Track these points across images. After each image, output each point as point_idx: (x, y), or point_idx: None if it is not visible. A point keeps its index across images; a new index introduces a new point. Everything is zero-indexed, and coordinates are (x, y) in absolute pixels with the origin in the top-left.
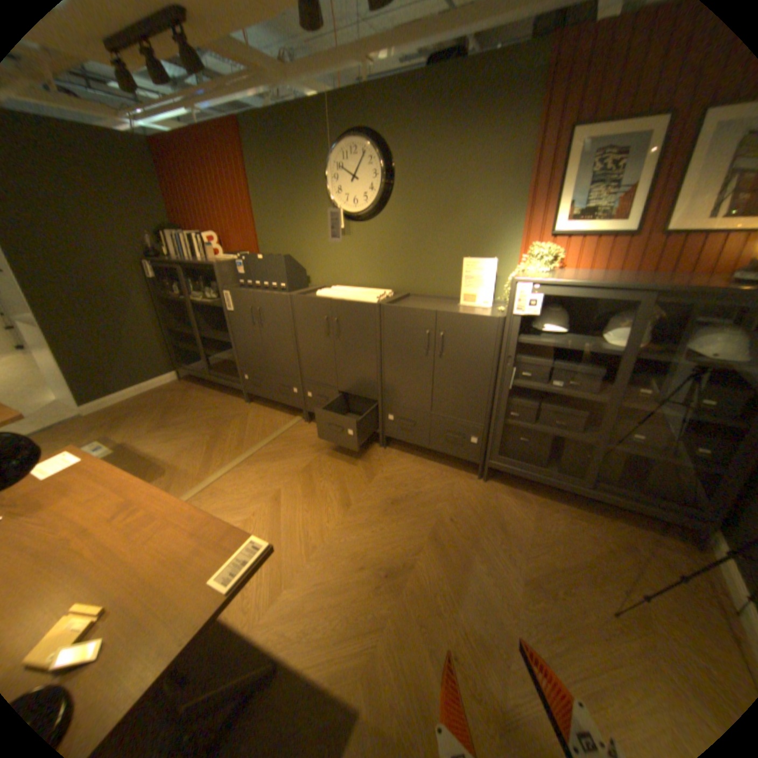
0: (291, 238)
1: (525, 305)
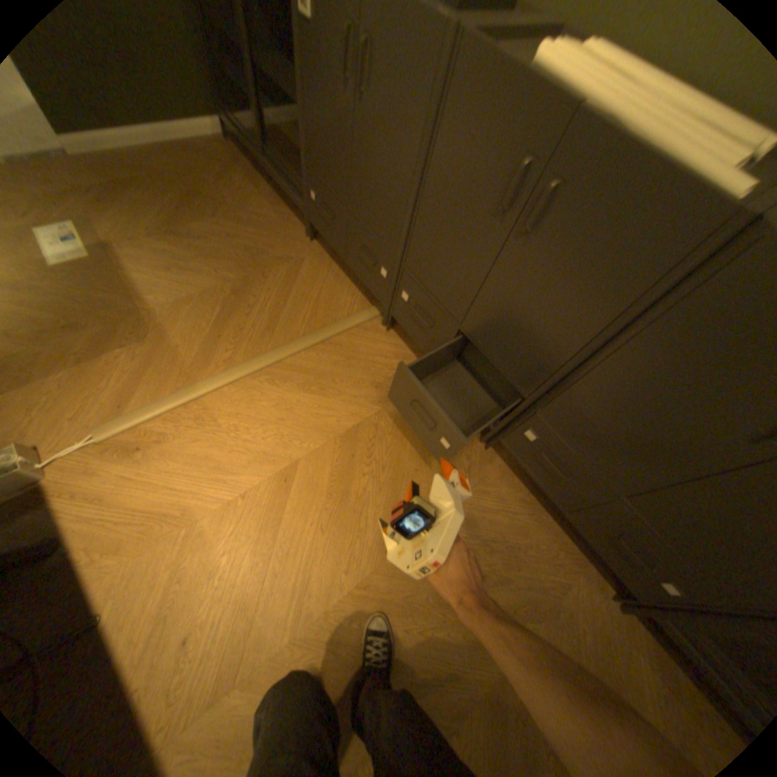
0: None
1: None
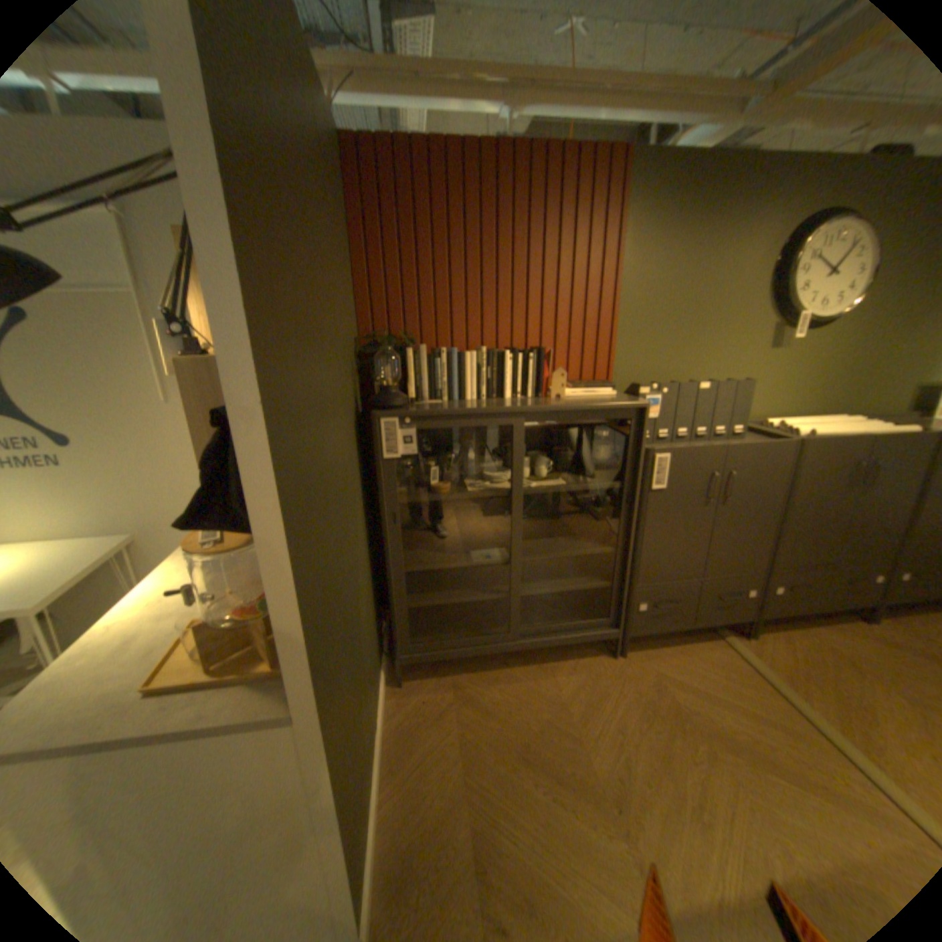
0: (685, 354)
1: None
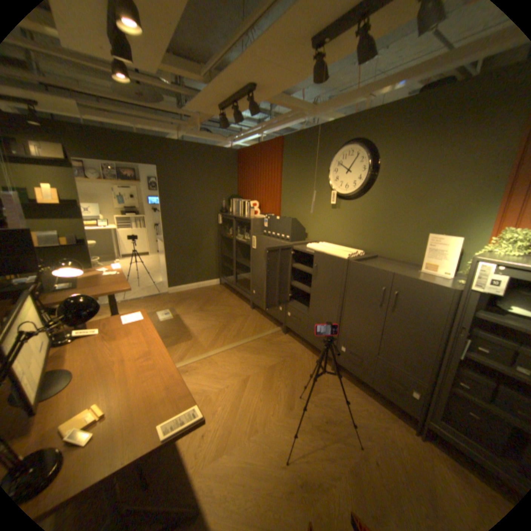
0: (301, 208)
1: (487, 283)
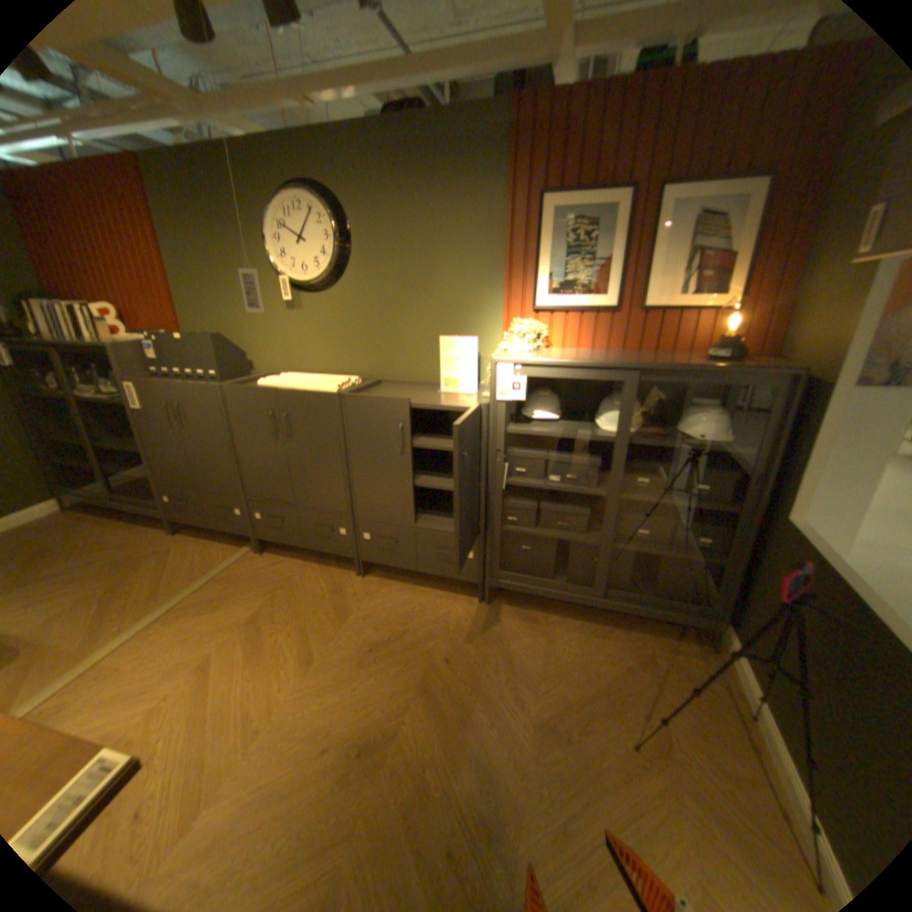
0: (223, 313)
1: (507, 389)
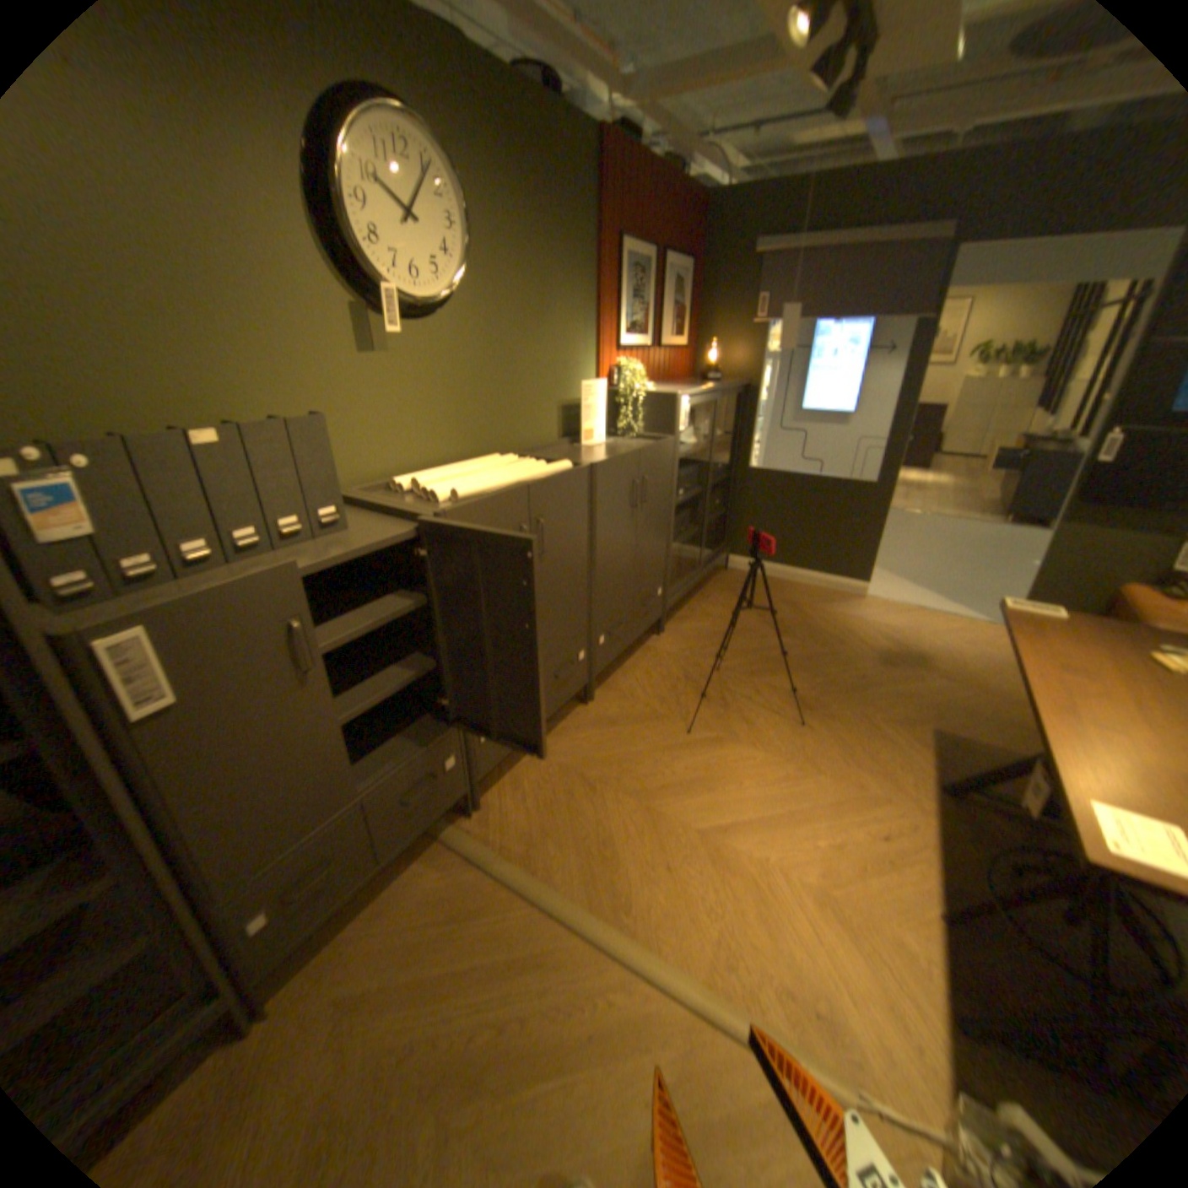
0: (169, 363)
1: (684, 419)
